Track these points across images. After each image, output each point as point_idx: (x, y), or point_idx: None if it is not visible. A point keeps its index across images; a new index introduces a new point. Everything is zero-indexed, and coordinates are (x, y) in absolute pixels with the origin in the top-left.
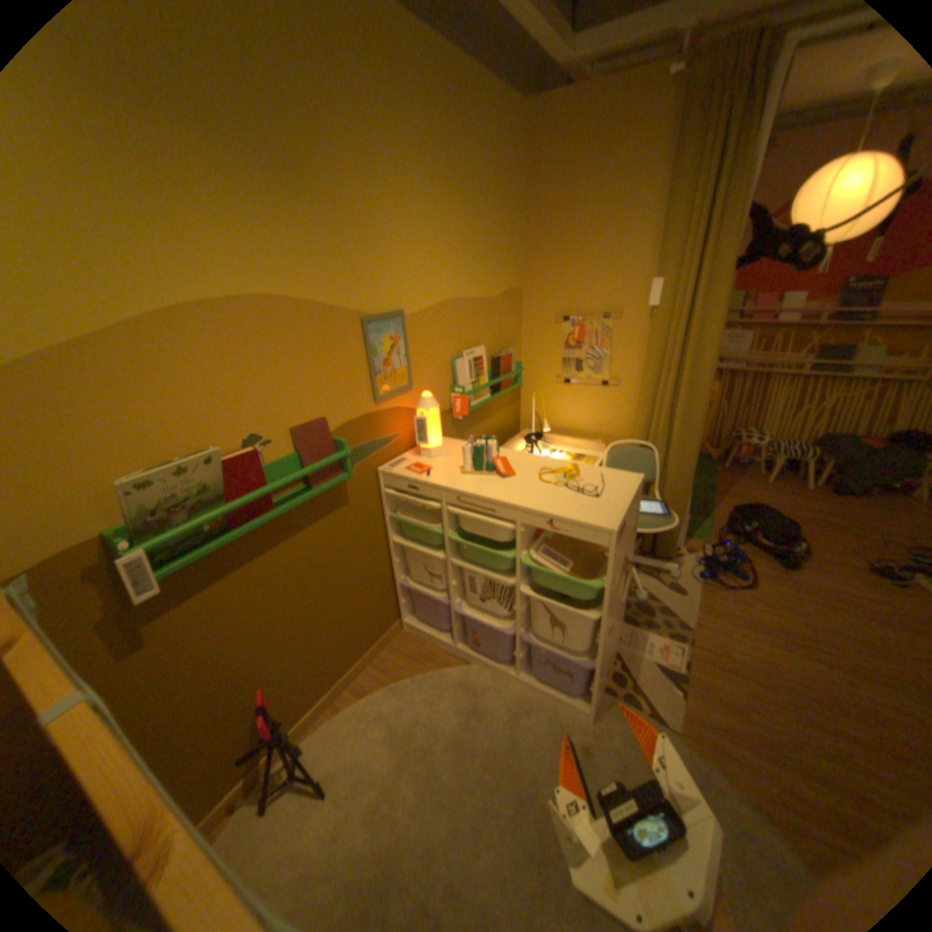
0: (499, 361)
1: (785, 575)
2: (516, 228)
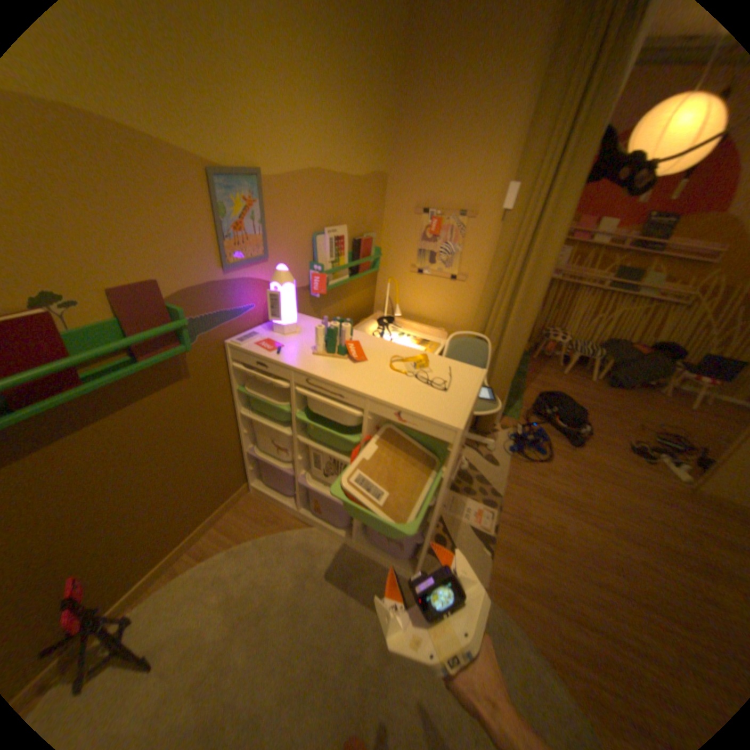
0: (361, 244)
1: (573, 451)
2: (389, 107)
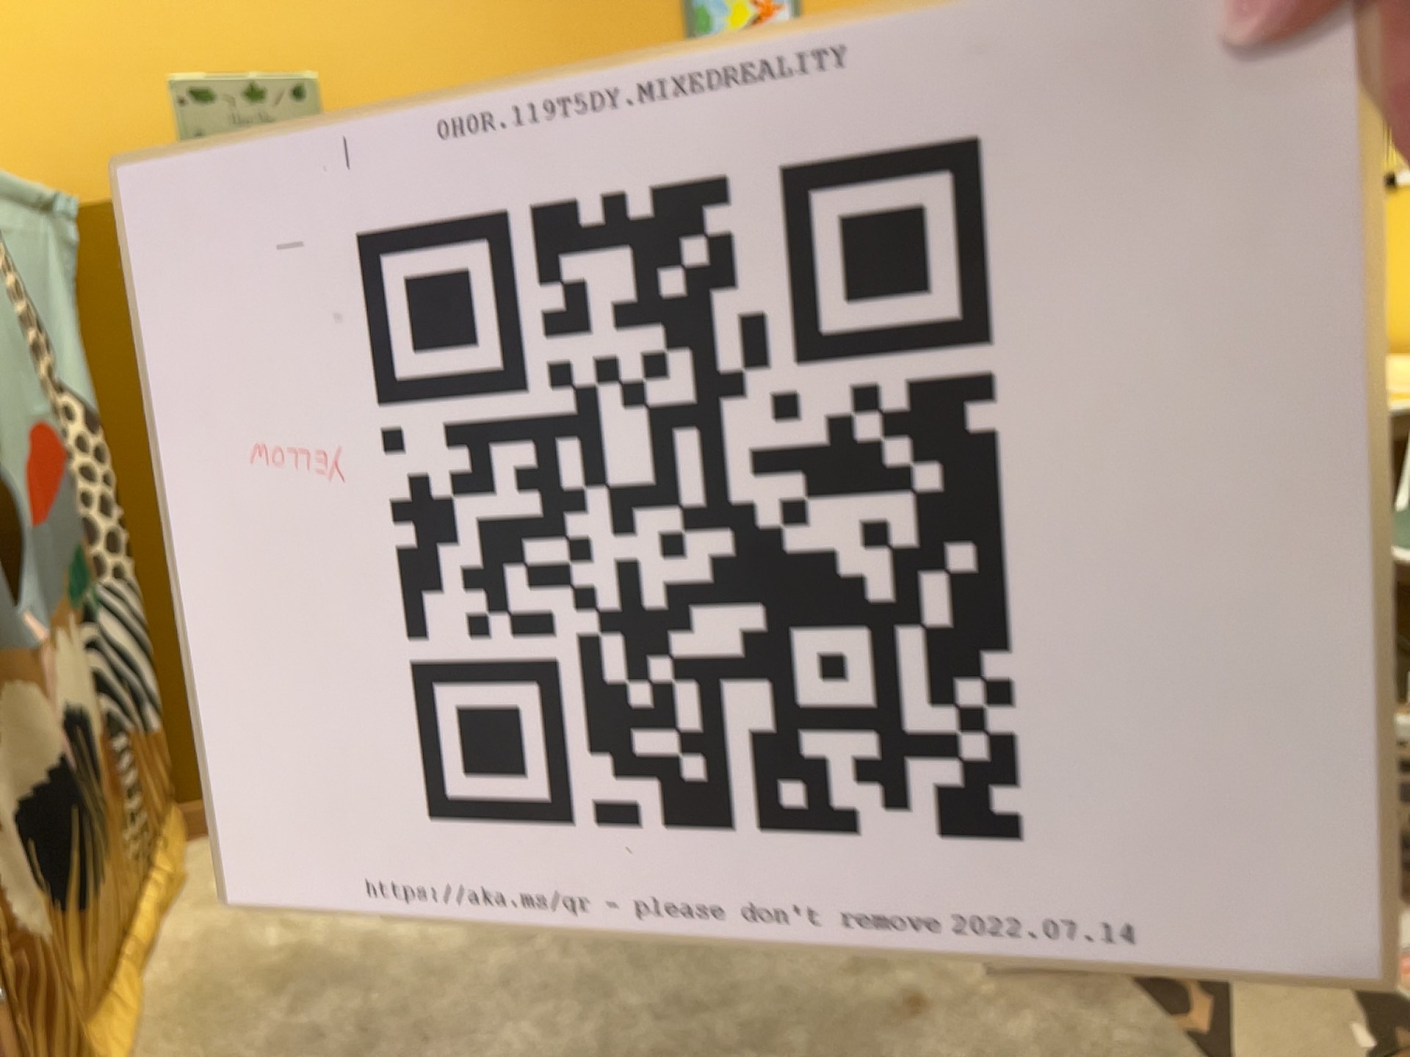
0: None
1: None
2: None
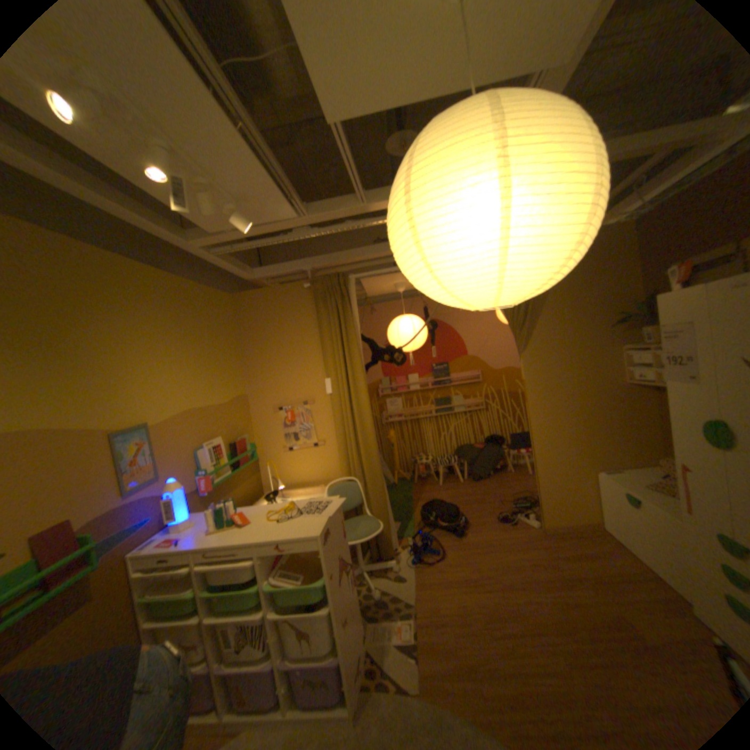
0: (236, 445)
1: (459, 542)
2: (236, 360)
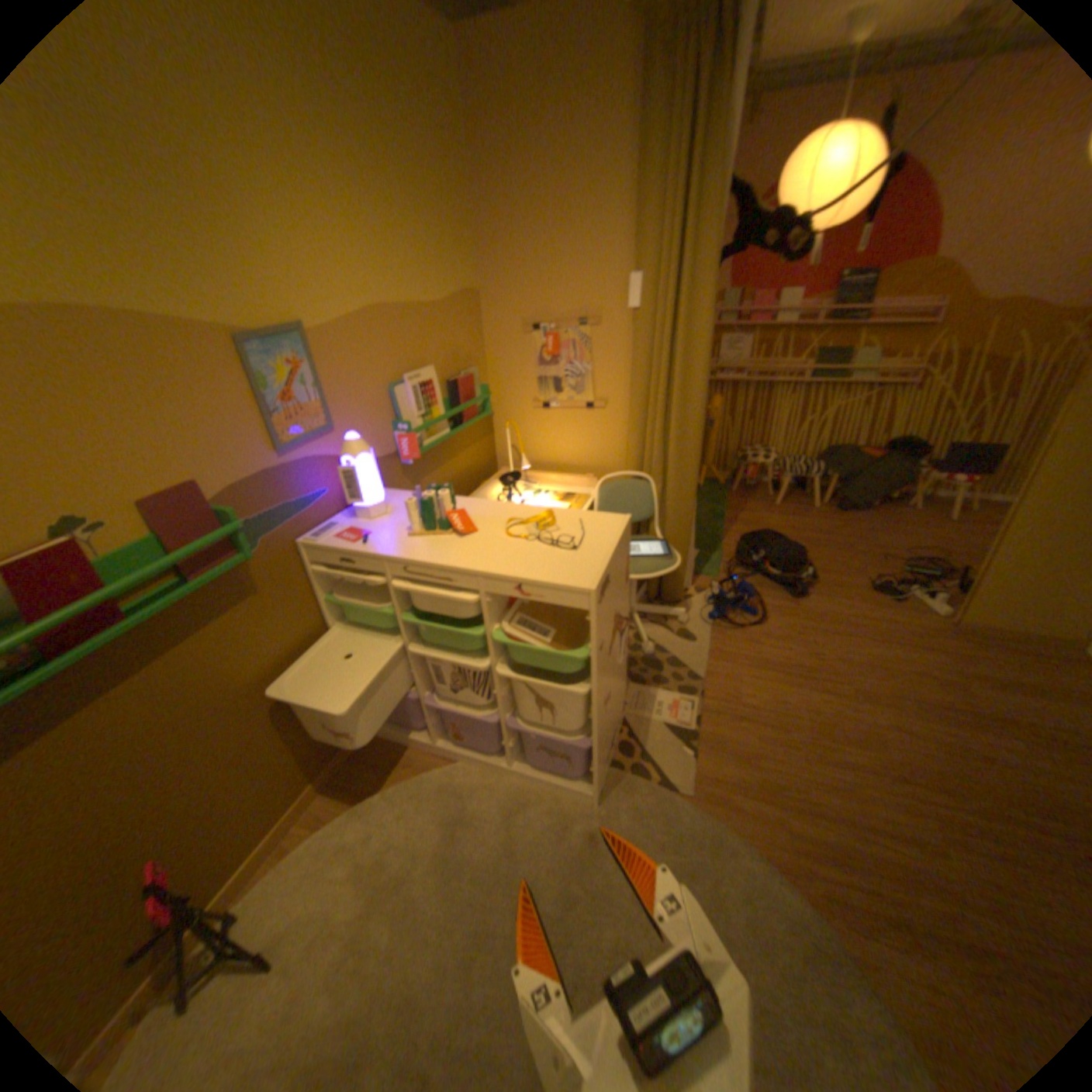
0: (457, 384)
1: (793, 604)
2: (460, 207)
